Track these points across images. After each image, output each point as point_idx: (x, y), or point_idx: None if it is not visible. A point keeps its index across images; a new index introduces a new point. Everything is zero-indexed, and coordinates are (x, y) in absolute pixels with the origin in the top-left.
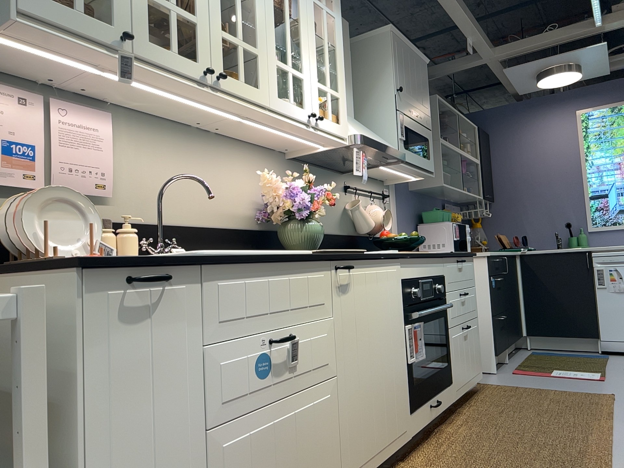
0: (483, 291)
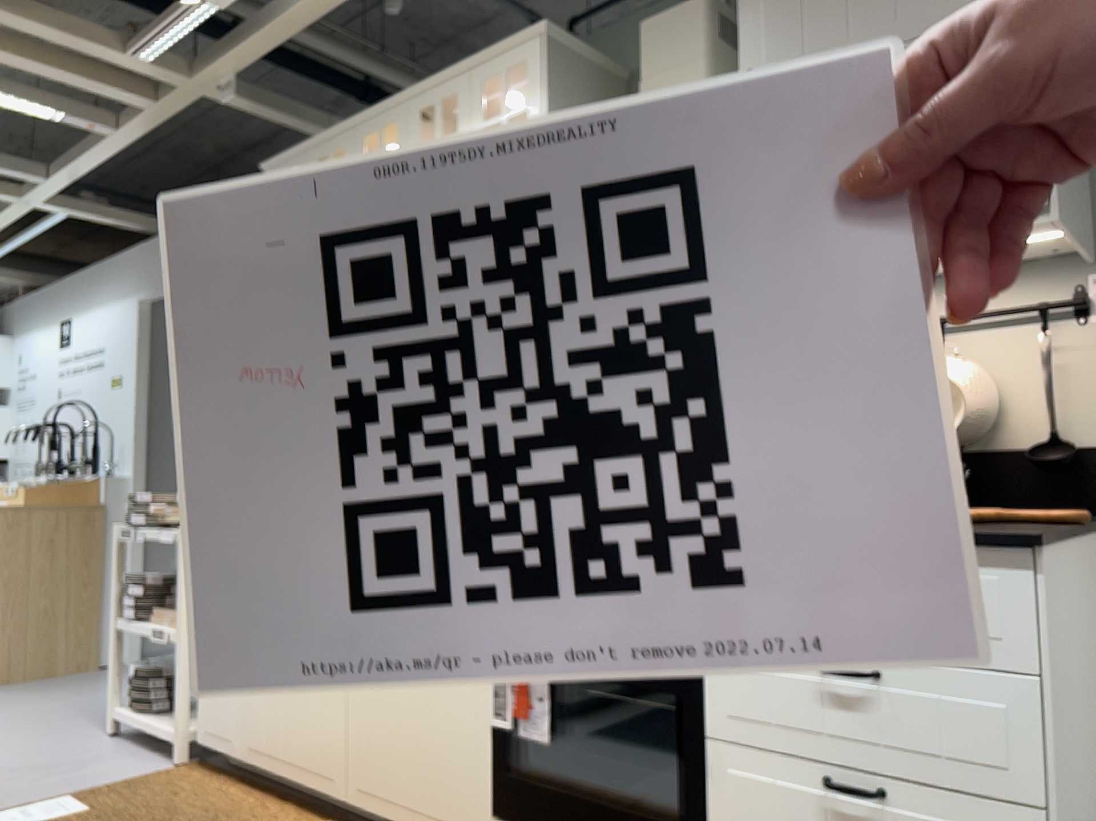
0: None
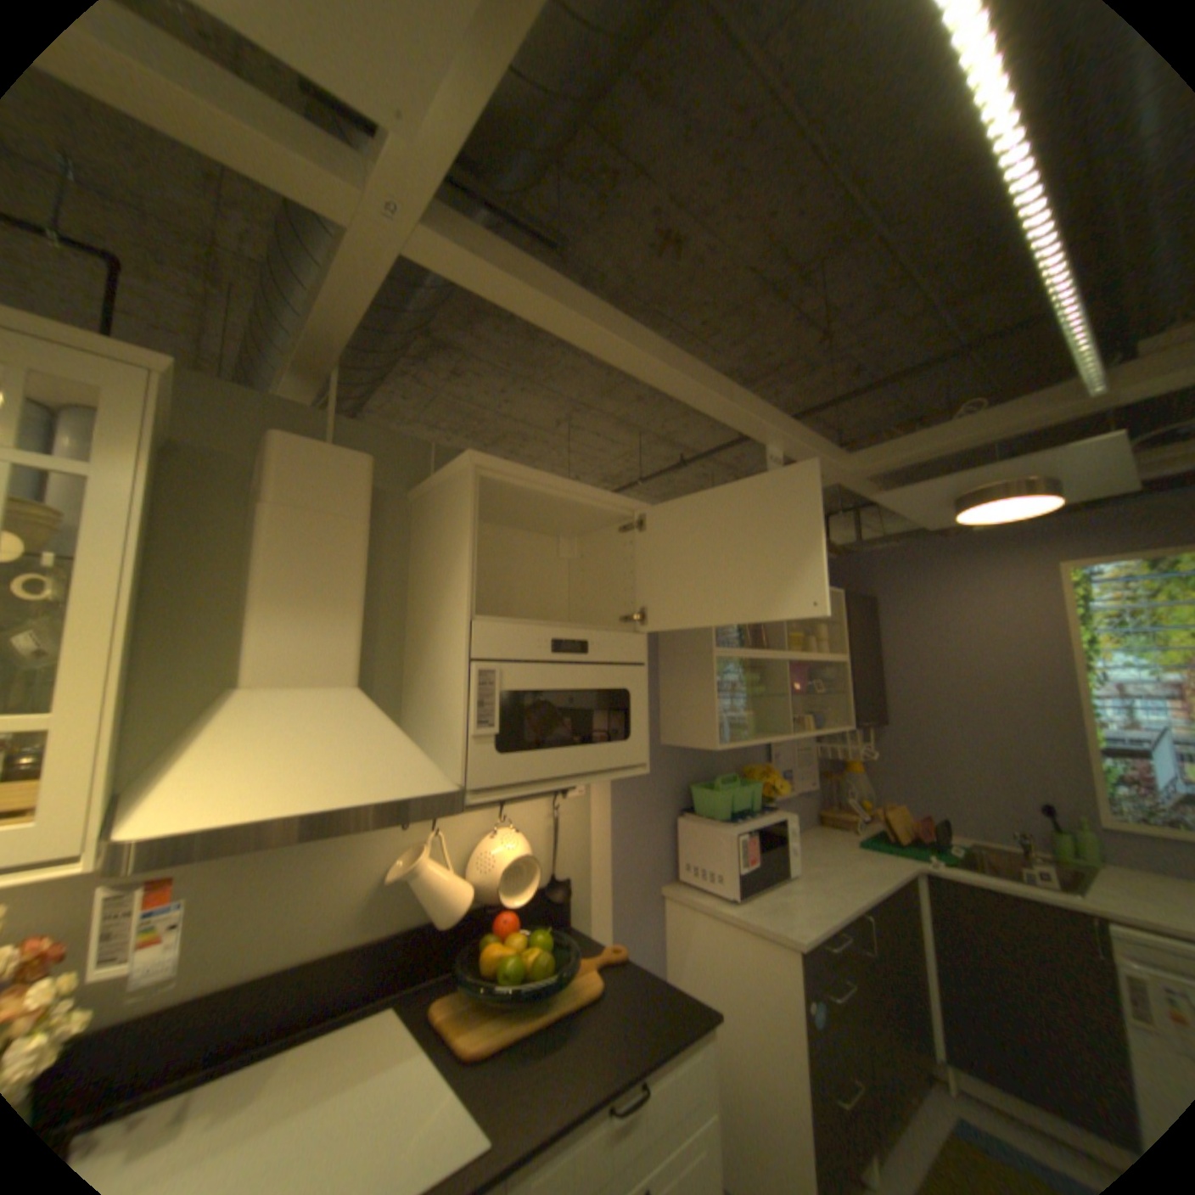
0: (790, 1036)
